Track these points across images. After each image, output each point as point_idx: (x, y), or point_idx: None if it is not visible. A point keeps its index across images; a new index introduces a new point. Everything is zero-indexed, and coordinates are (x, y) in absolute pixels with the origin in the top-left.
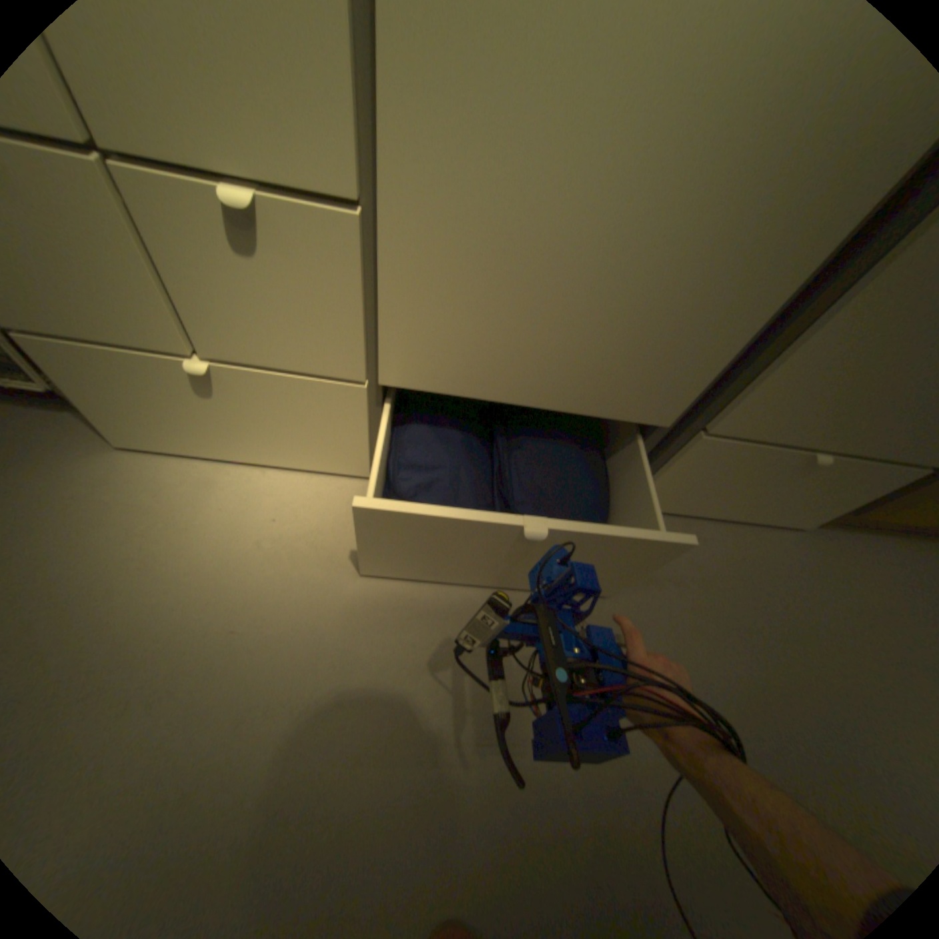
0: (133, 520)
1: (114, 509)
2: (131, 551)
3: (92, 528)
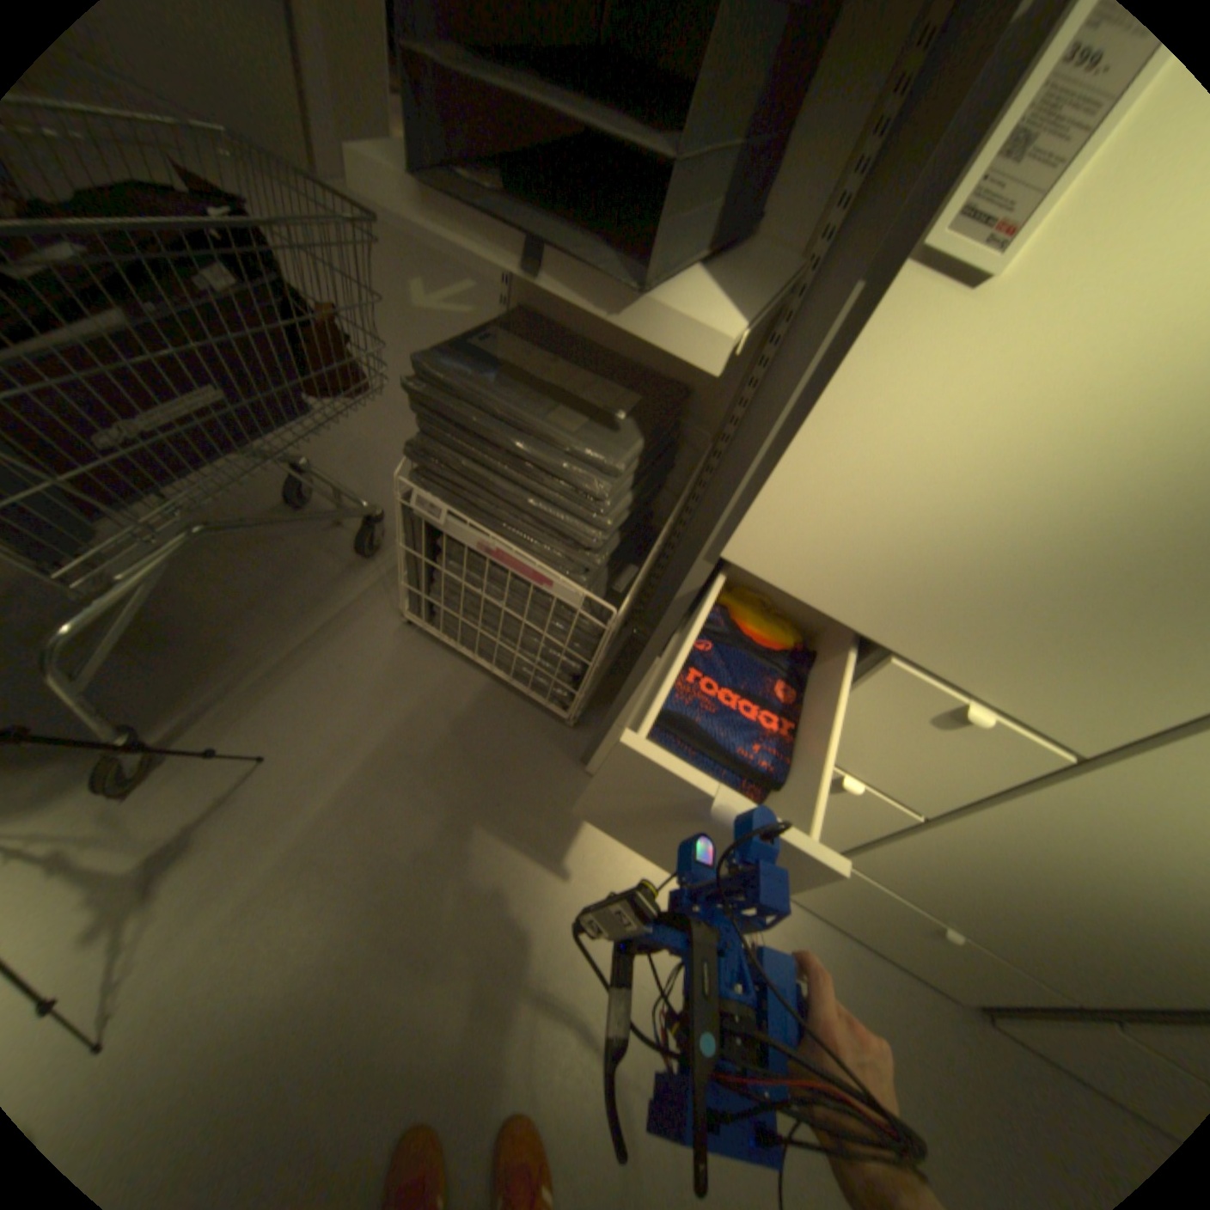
0: (589, 846)
1: (578, 830)
2: (586, 876)
3: (563, 841)
